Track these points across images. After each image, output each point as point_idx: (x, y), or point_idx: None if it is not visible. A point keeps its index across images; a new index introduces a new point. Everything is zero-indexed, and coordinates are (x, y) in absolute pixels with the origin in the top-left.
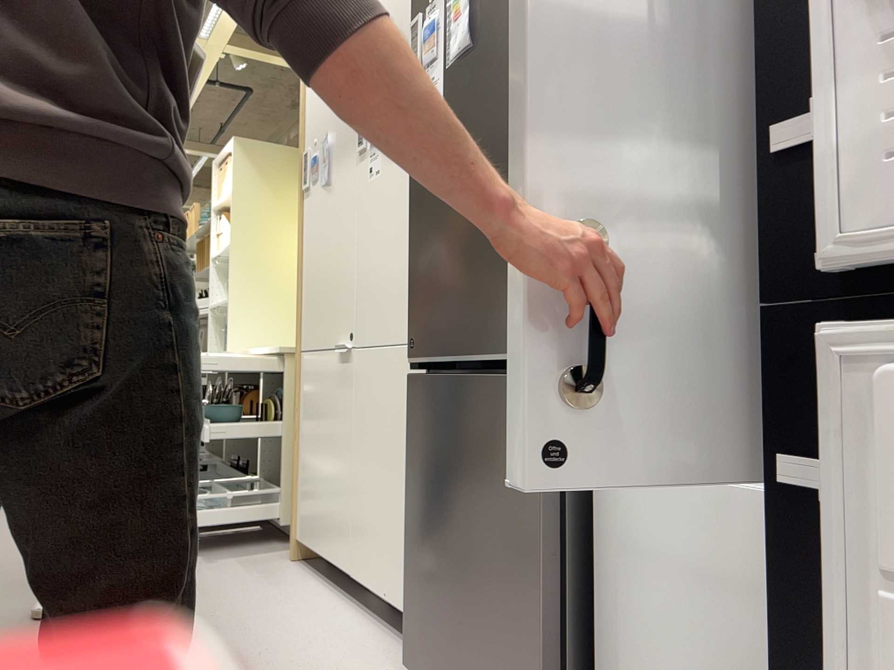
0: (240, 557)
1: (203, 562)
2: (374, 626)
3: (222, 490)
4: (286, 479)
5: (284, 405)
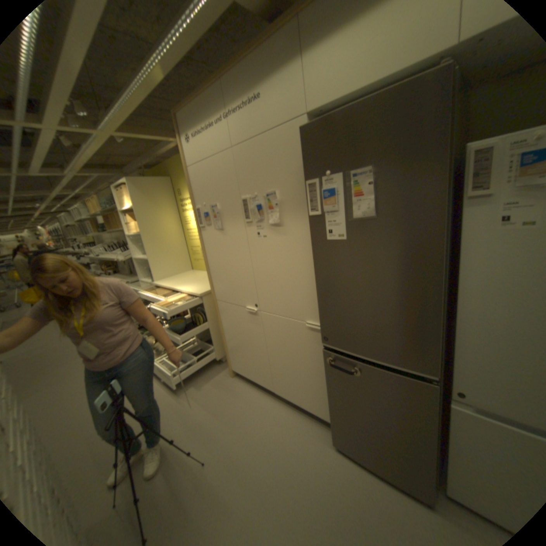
0: (208, 381)
1: (196, 391)
2: (295, 413)
3: (188, 355)
4: (215, 343)
5: (205, 314)
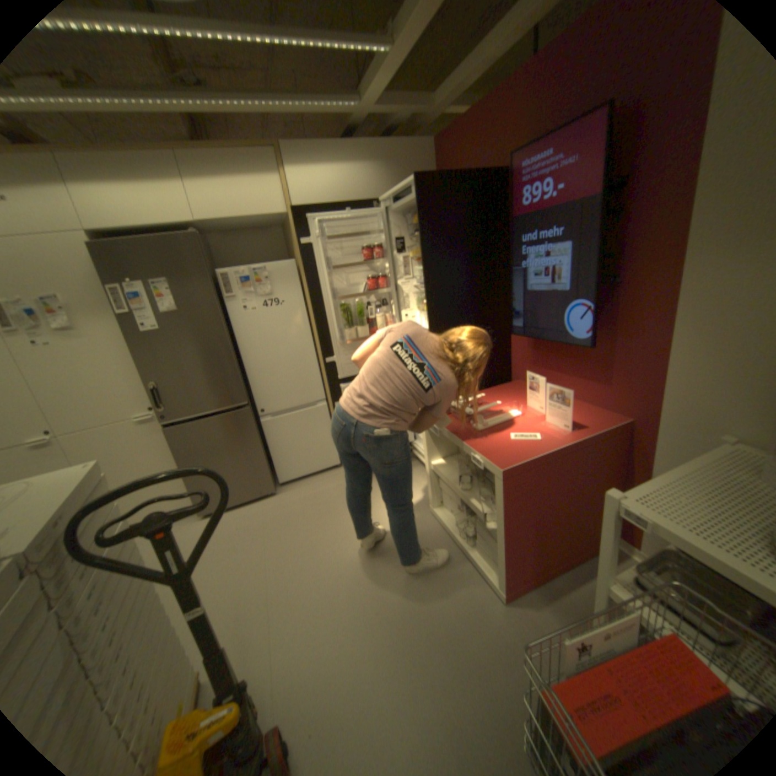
0: None
1: None
2: None
3: None
4: None
5: None
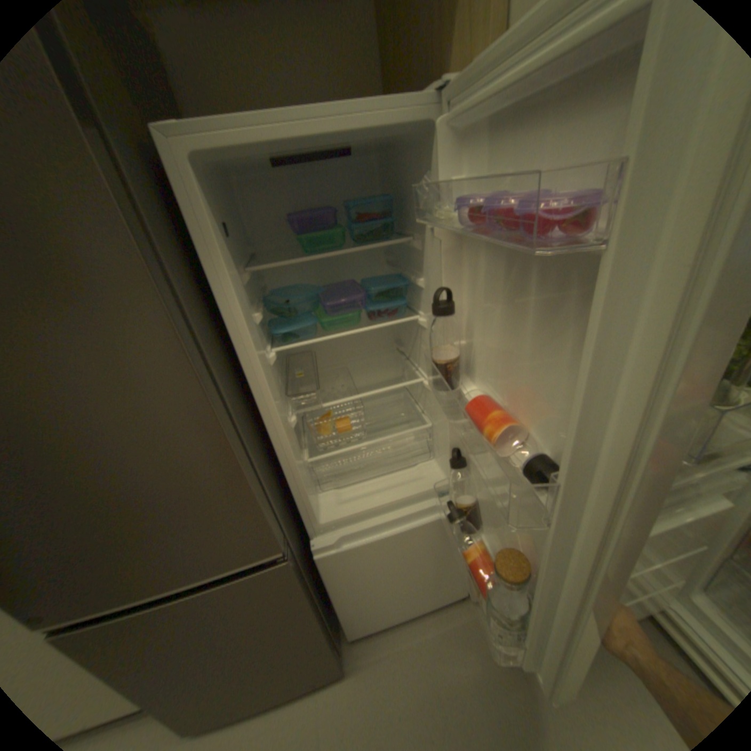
0: None
1: None
2: None
3: None
4: None
5: None
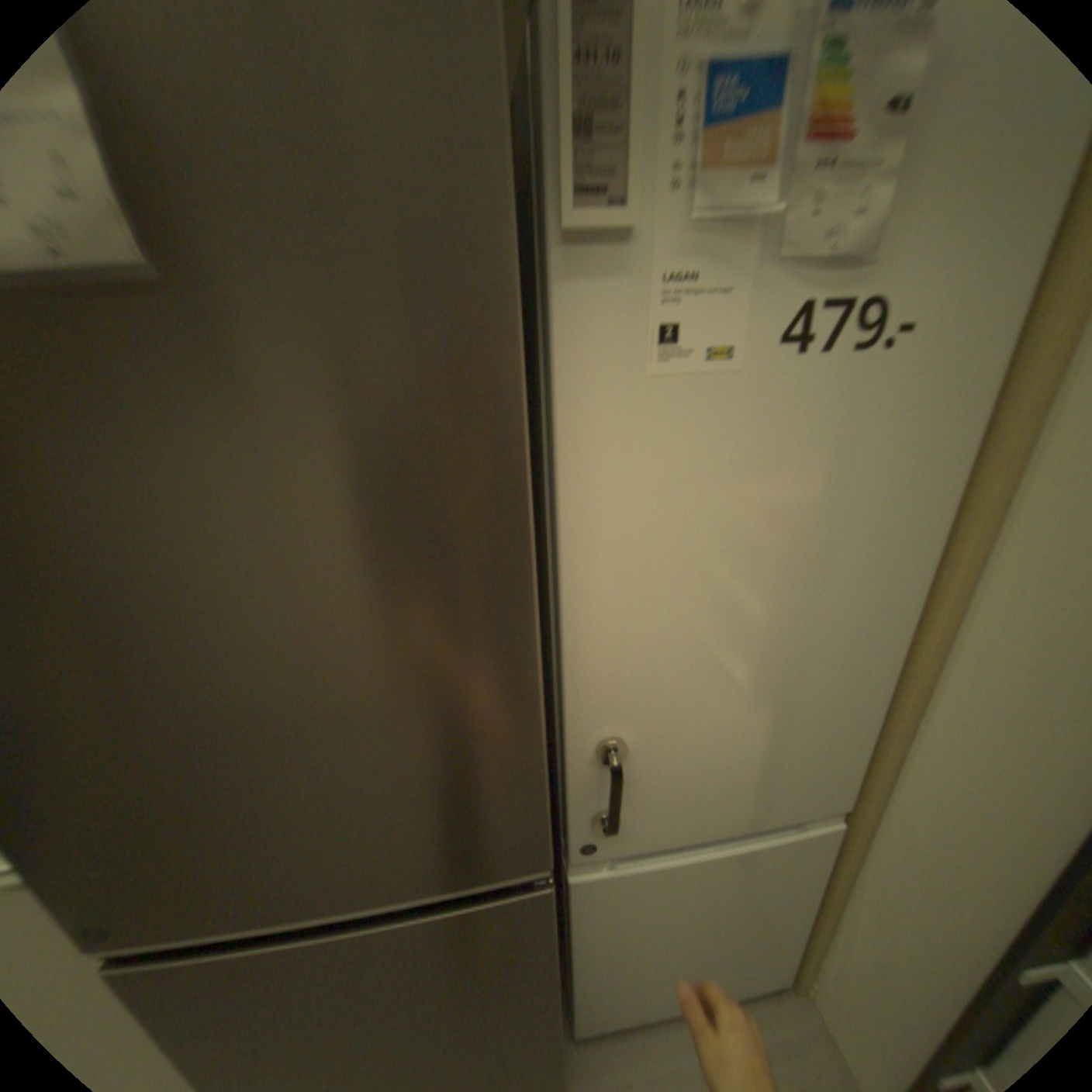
0: None
1: None
2: None
3: None
4: None
5: None
